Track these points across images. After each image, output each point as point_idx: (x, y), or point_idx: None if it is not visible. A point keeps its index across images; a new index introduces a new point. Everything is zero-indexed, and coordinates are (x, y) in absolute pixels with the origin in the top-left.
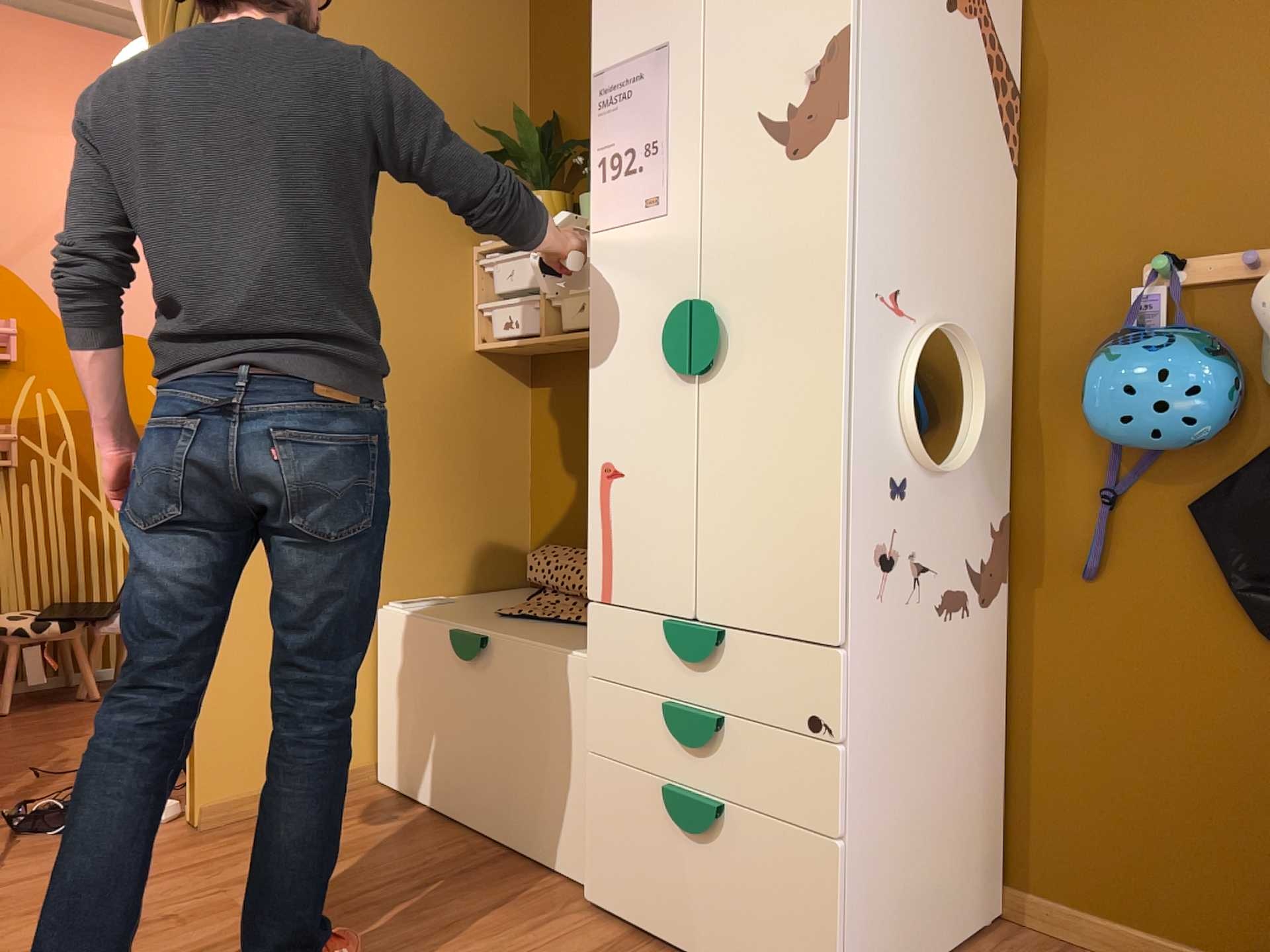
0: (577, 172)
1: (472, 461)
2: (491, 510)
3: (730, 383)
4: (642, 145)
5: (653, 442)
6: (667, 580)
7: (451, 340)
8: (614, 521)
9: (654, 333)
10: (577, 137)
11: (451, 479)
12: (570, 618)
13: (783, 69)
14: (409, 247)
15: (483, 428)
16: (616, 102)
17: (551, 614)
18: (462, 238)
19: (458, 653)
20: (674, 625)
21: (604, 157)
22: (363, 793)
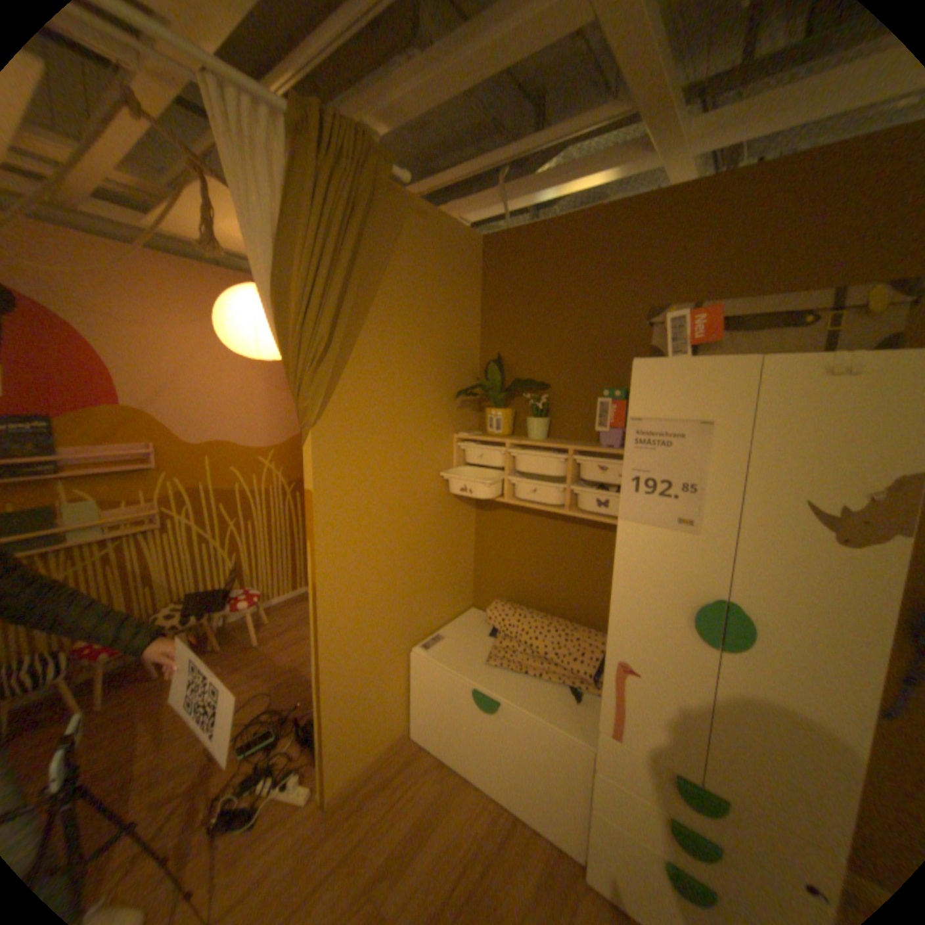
0: (514, 391)
1: (451, 552)
2: (458, 575)
3: (754, 665)
4: (680, 481)
5: (671, 670)
6: (678, 754)
7: (443, 490)
8: (629, 699)
9: (679, 605)
10: (515, 371)
11: (442, 566)
12: (535, 672)
13: (842, 479)
14: (425, 443)
15: (456, 533)
16: (654, 444)
17: (521, 666)
18: (449, 430)
19: (480, 706)
20: (688, 787)
21: (638, 476)
22: (407, 752)
